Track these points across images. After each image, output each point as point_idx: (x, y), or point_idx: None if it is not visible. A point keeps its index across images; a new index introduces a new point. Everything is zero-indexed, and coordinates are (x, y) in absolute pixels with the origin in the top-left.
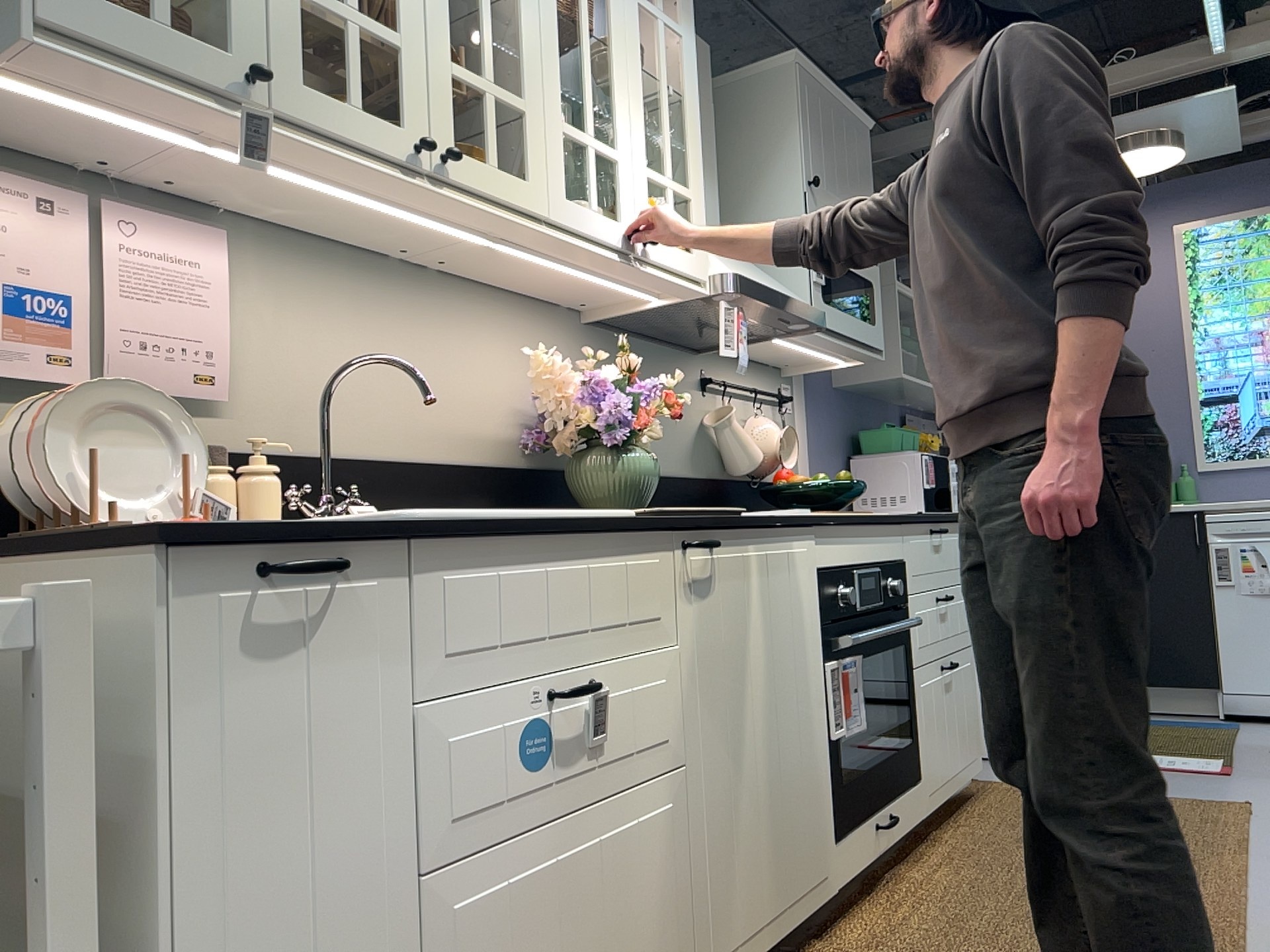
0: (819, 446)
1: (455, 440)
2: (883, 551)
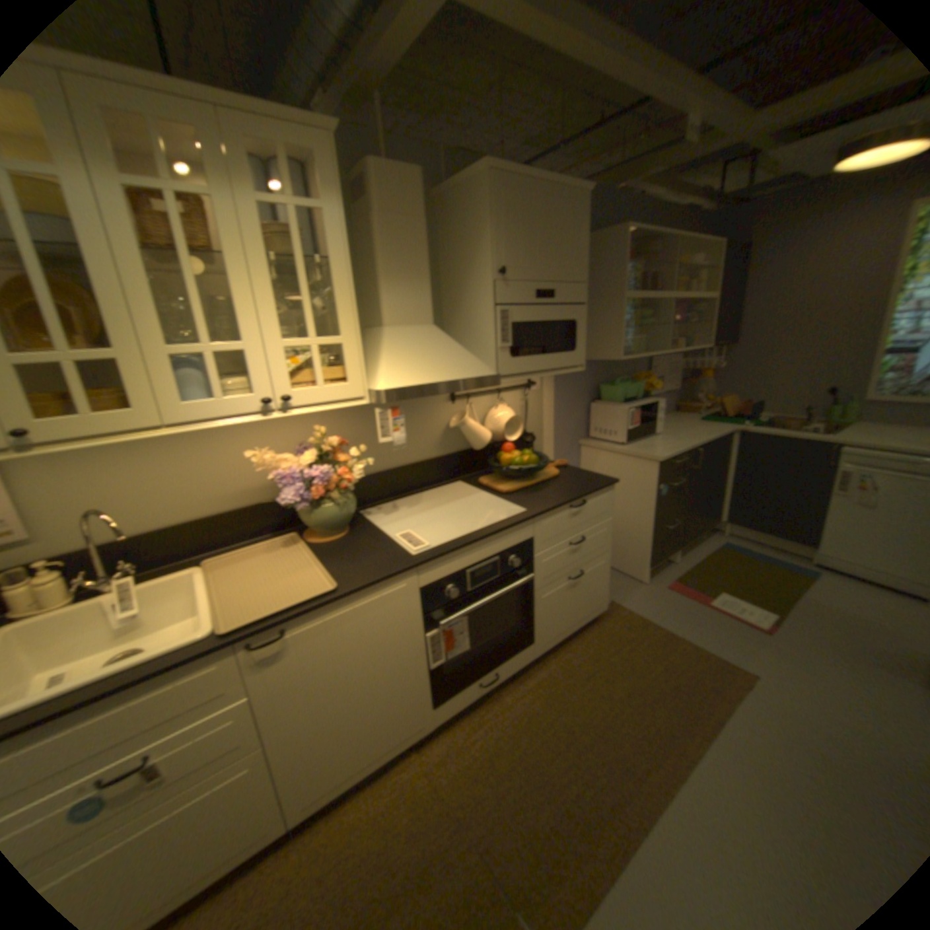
0: (562, 402)
1: (230, 498)
2: (506, 544)
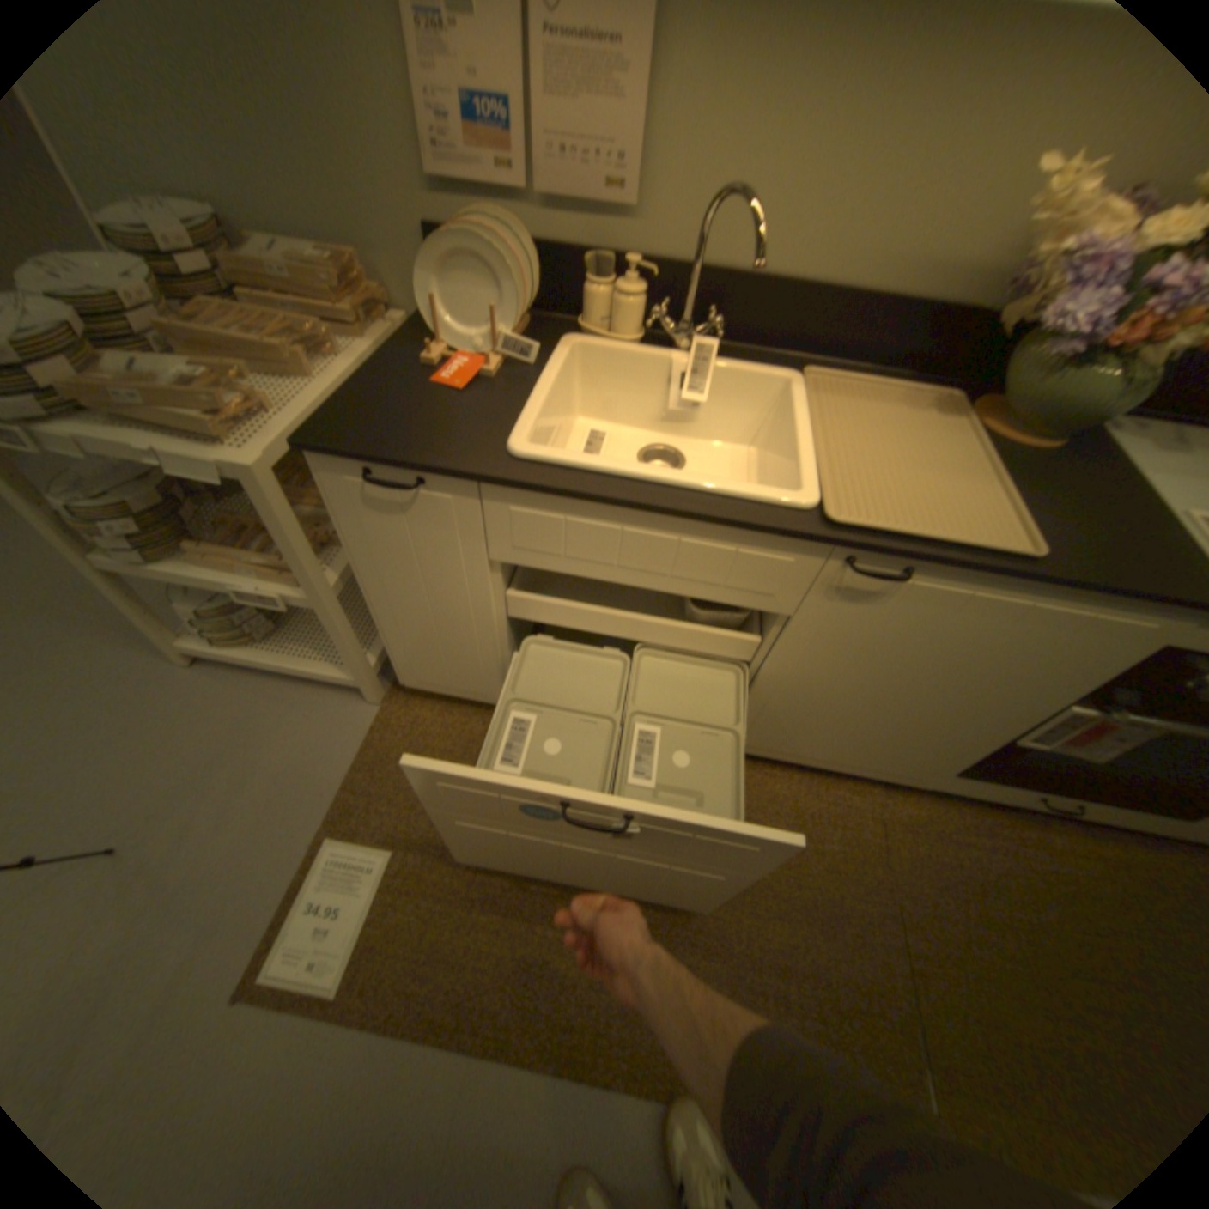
0: None
1: (906, 263)
2: None
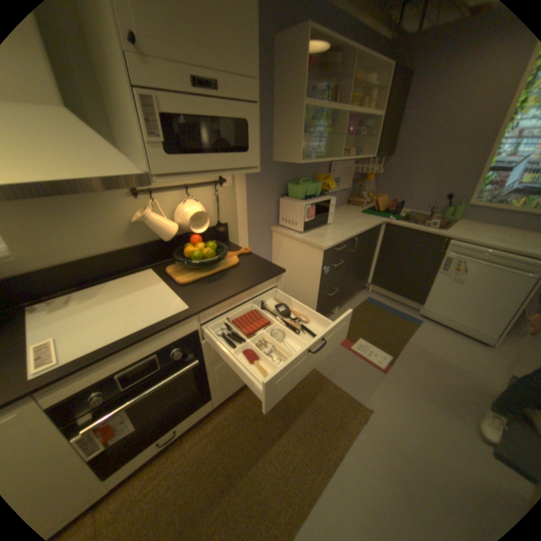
0: (253, 196)
1: None
2: (162, 342)
